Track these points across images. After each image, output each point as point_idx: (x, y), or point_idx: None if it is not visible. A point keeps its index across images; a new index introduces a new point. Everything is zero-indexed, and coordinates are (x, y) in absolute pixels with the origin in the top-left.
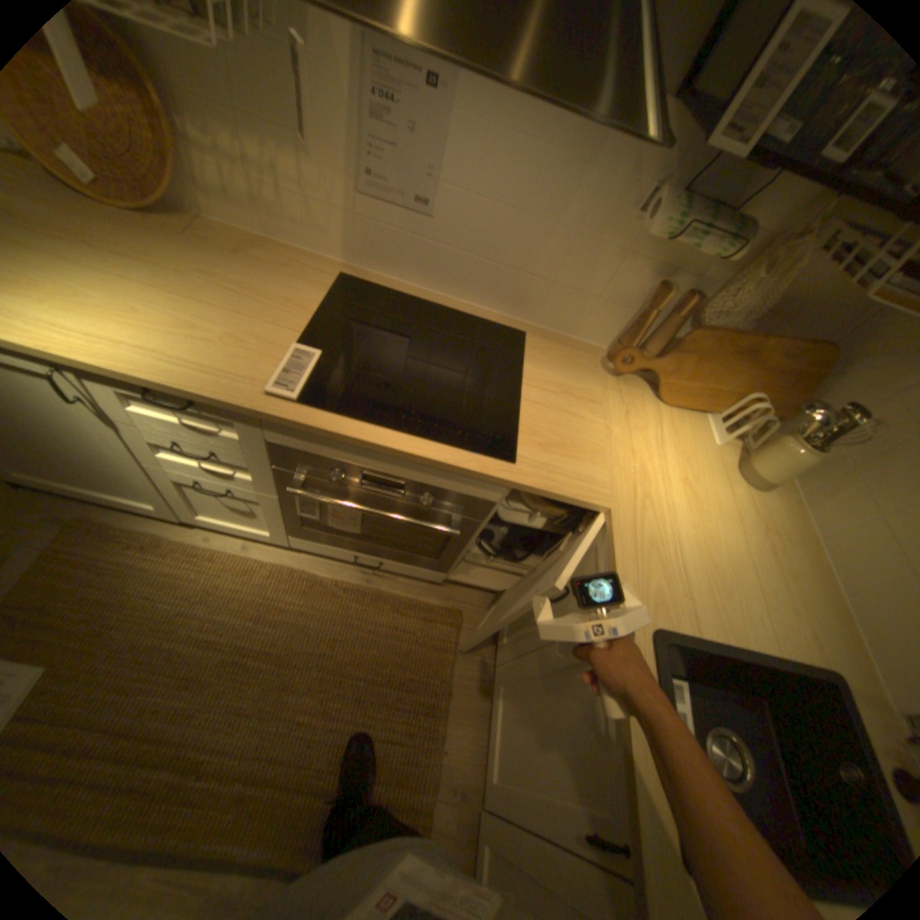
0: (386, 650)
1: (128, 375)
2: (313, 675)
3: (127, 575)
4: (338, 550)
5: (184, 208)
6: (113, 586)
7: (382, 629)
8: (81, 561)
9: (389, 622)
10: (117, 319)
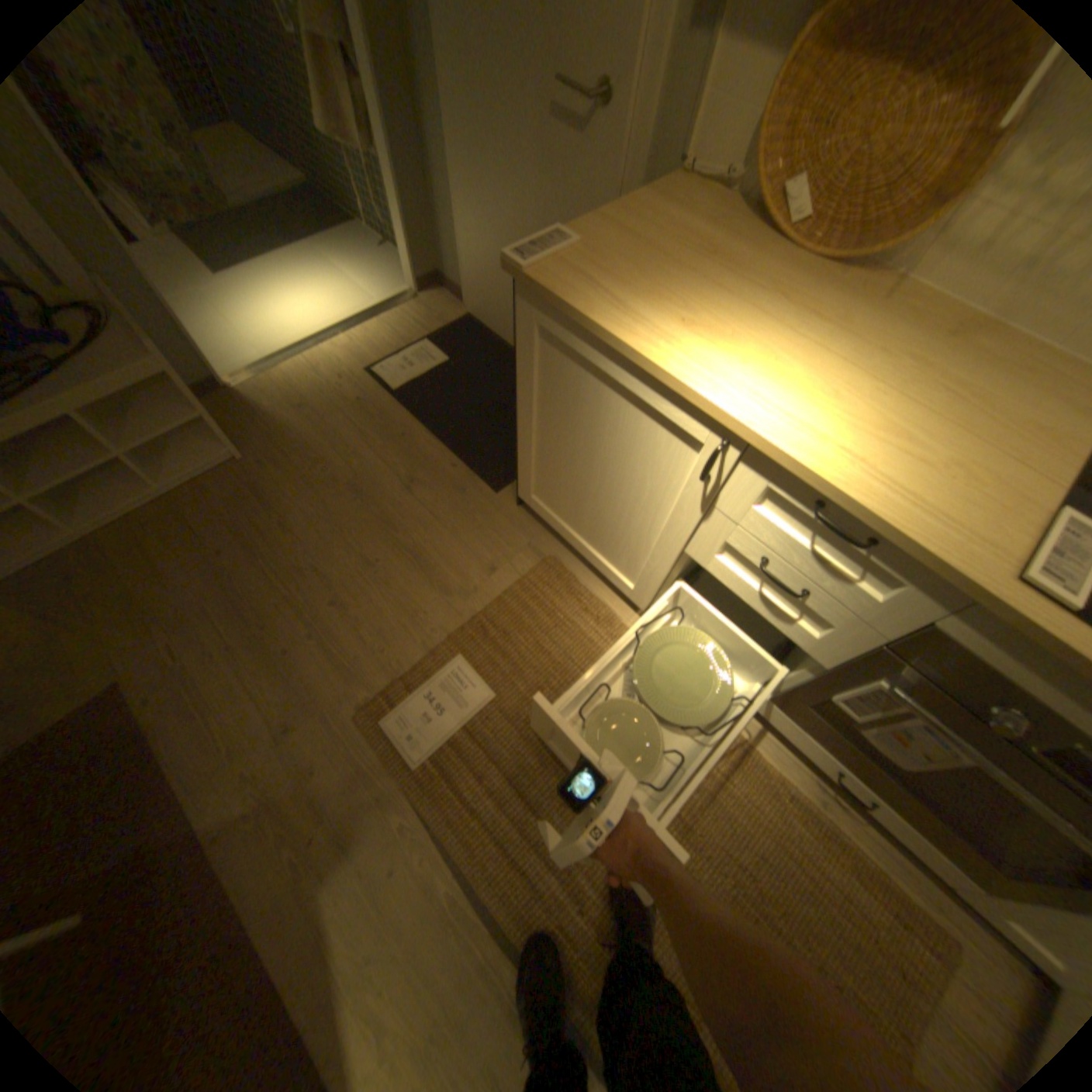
0: (830, 923)
1: (839, 485)
2: (728, 885)
3: (579, 639)
4: (826, 752)
5: (893, 263)
6: (565, 645)
7: (832, 888)
8: (547, 604)
9: (844, 884)
10: (825, 403)
